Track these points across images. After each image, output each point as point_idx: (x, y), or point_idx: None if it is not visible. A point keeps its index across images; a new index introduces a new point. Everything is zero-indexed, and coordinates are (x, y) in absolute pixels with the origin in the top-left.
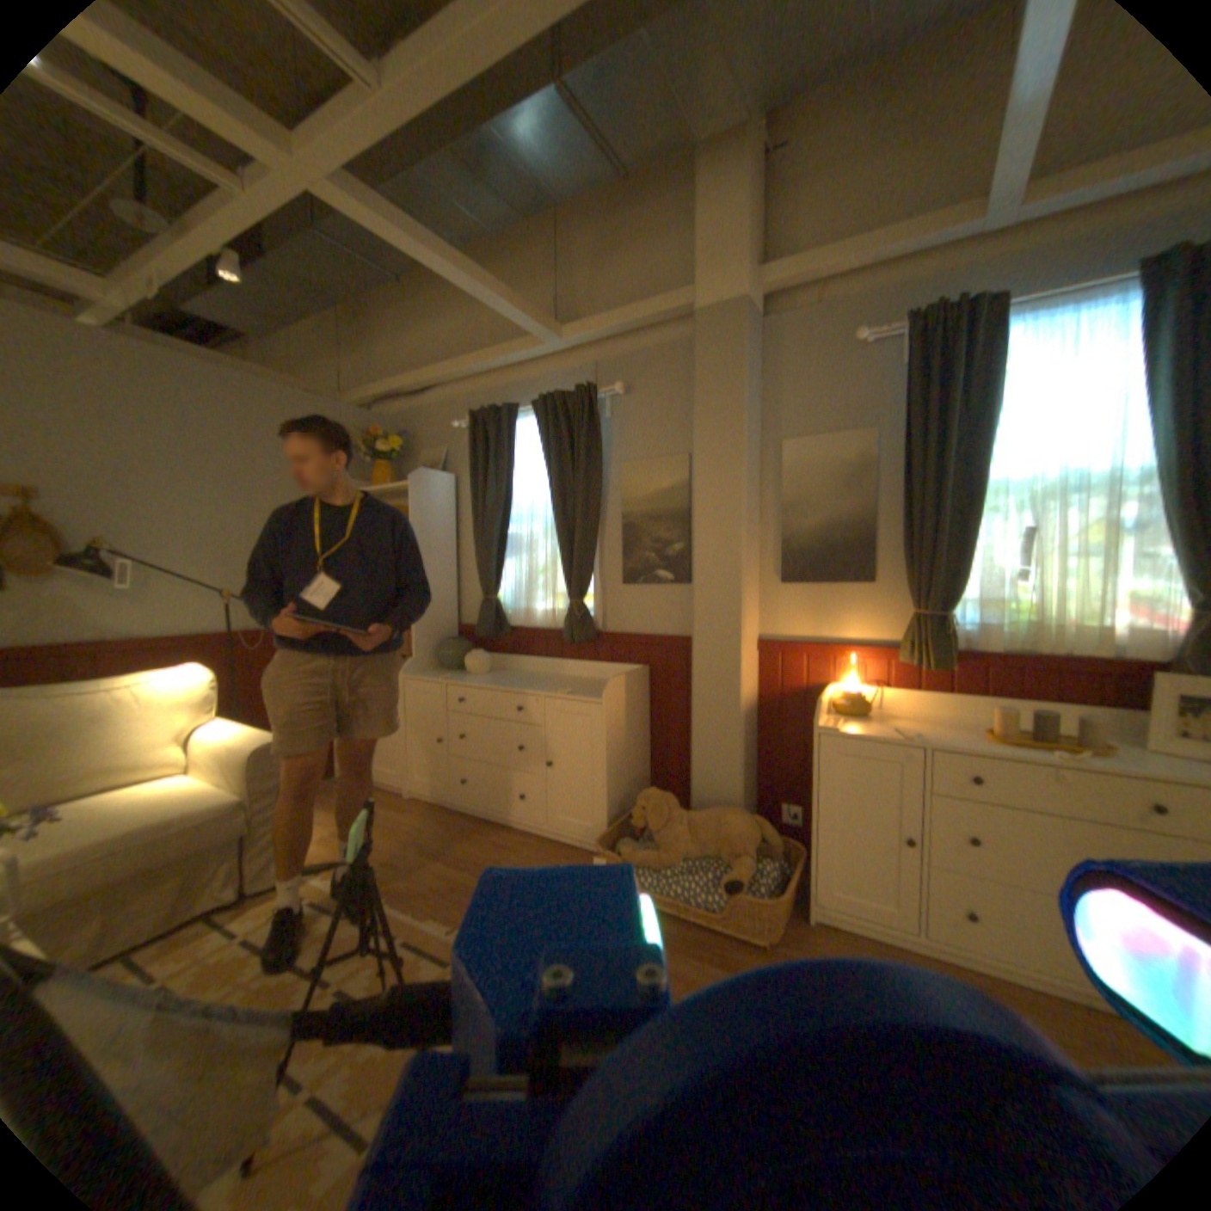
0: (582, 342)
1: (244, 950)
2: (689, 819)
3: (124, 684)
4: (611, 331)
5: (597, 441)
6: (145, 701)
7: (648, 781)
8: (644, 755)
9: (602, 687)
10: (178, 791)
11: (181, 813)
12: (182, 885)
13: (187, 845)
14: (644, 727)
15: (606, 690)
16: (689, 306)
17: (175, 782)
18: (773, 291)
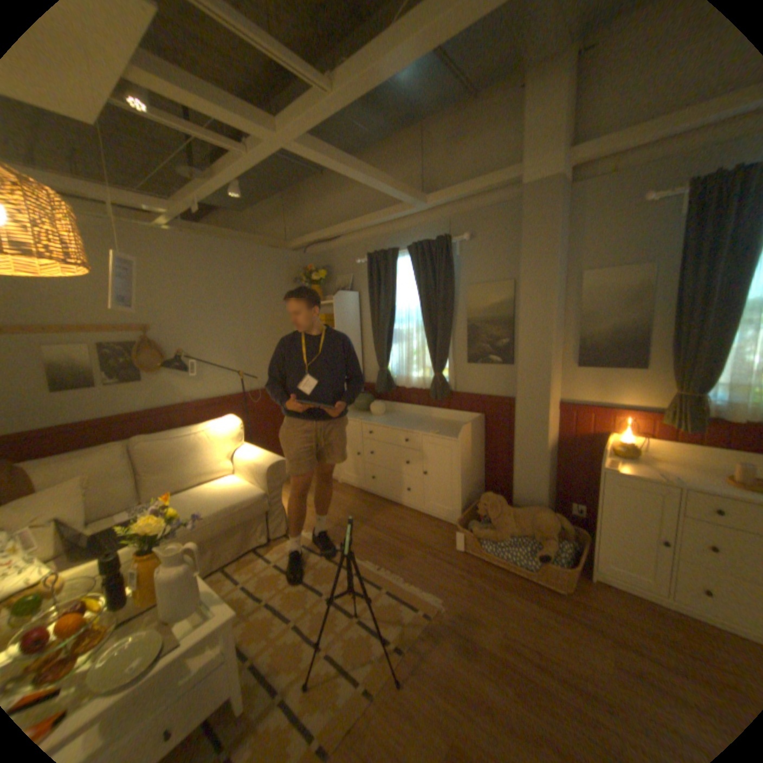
0: (439, 205)
1: (276, 571)
2: (513, 513)
3: (201, 430)
4: (459, 197)
5: (450, 273)
6: (212, 439)
7: (483, 482)
8: (481, 467)
9: (455, 428)
10: (234, 486)
11: (239, 501)
12: (242, 536)
13: (244, 517)
14: (481, 451)
15: (458, 430)
16: (515, 179)
17: (230, 480)
18: (578, 163)
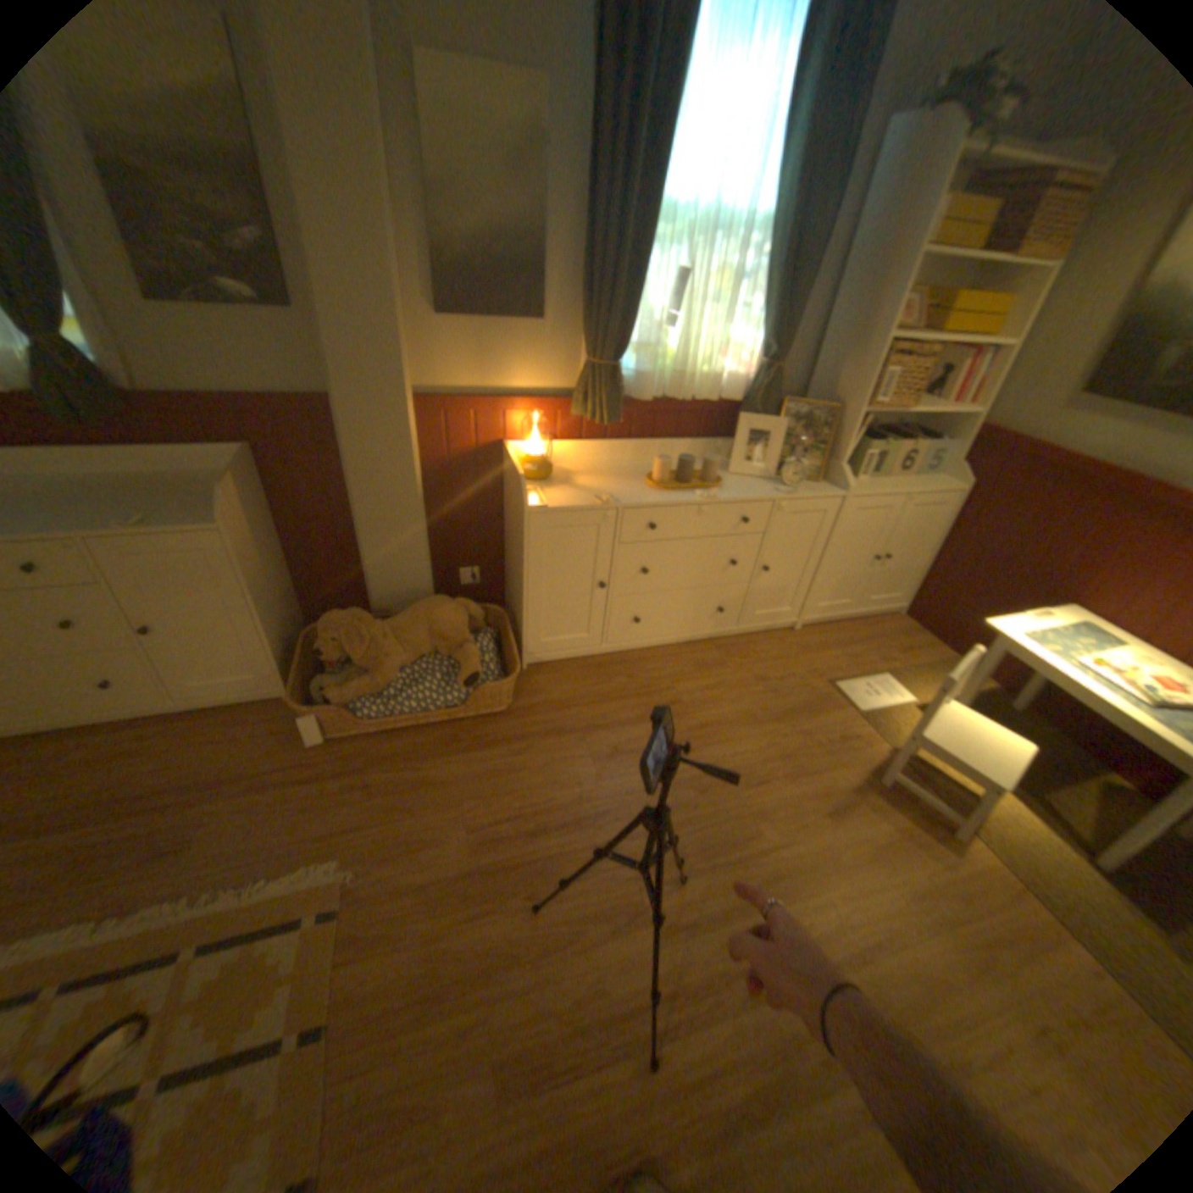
0: None
1: None
2: (389, 628)
3: None
4: None
5: None
6: None
7: (290, 588)
8: (279, 563)
9: (185, 493)
10: None
11: None
12: None
13: None
14: (268, 529)
15: (199, 499)
16: None
17: None
18: None
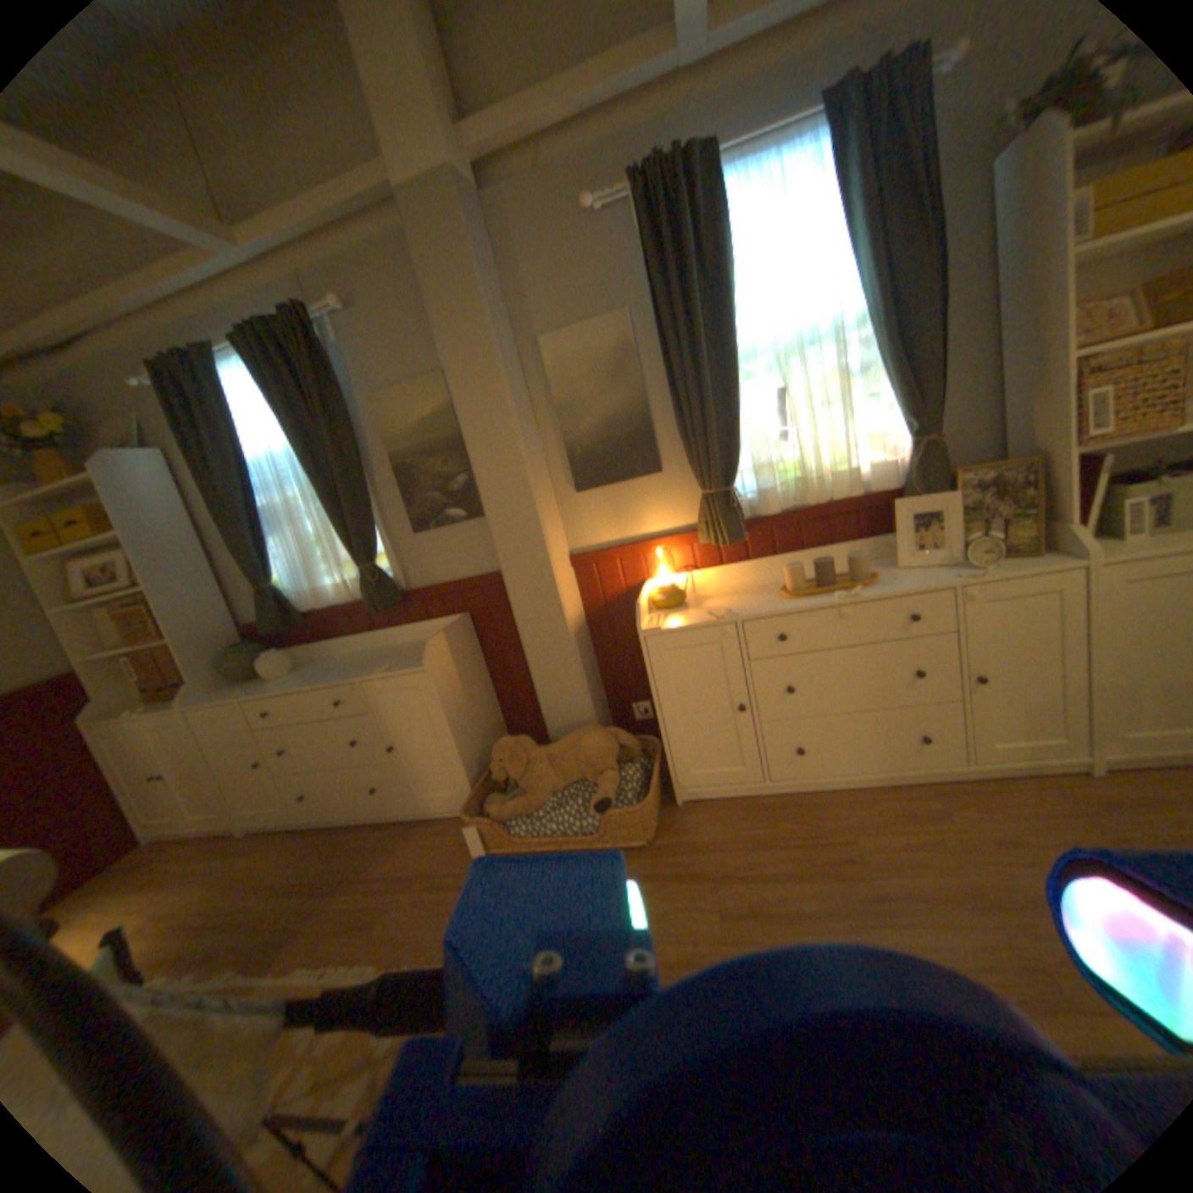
0: (269, 247)
1: None
2: (547, 752)
3: None
4: (301, 228)
5: (329, 373)
6: None
7: (502, 723)
8: (491, 701)
9: (424, 649)
10: None
11: None
12: None
13: None
14: (482, 674)
15: (428, 651)
16: (387, 184)
17: None
18: (481, 157)
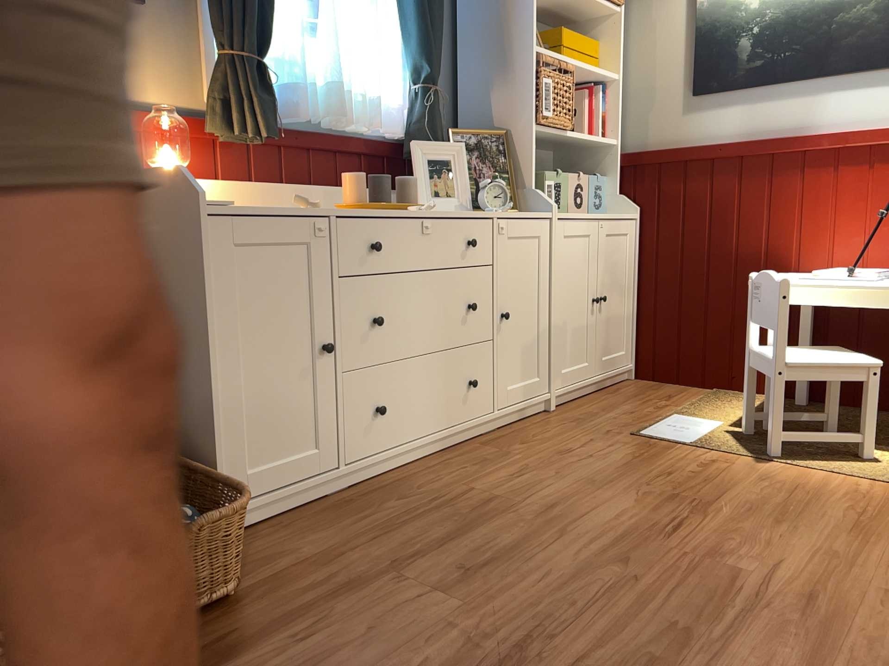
0: None
1: None
2: None
3: None
4: None
5: None
6: None
7: None
8: None
9: None
10: None
11: None
12: None
13: None
14: None
15: None
16: None
17: None
18: None
